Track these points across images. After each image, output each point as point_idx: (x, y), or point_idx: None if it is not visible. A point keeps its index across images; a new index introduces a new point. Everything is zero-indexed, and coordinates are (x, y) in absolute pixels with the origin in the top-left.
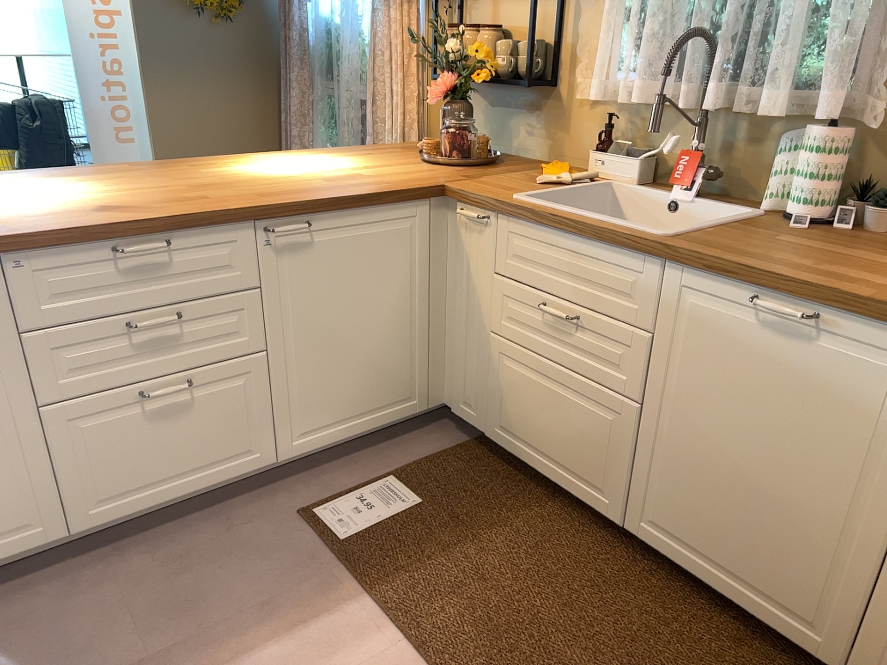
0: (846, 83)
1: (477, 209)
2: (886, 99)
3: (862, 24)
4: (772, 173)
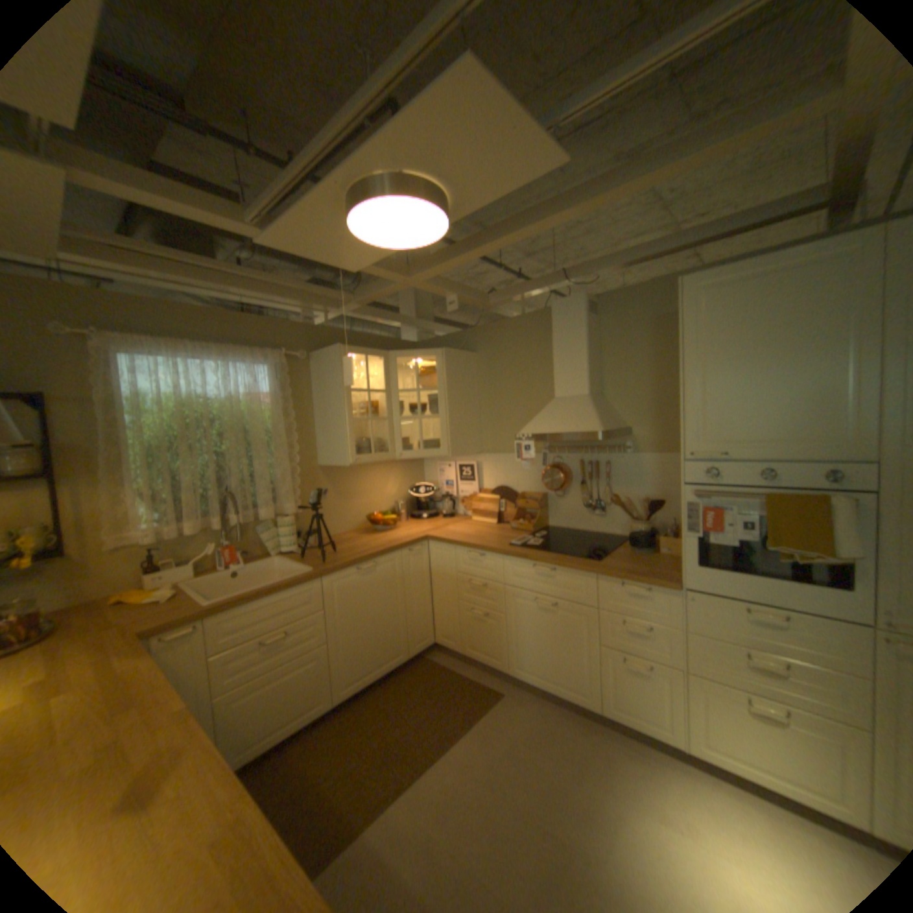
0: (290, 501)
1: (180, 632)
2: (300, 503)
3: (284, 481)
4: (265, 543)
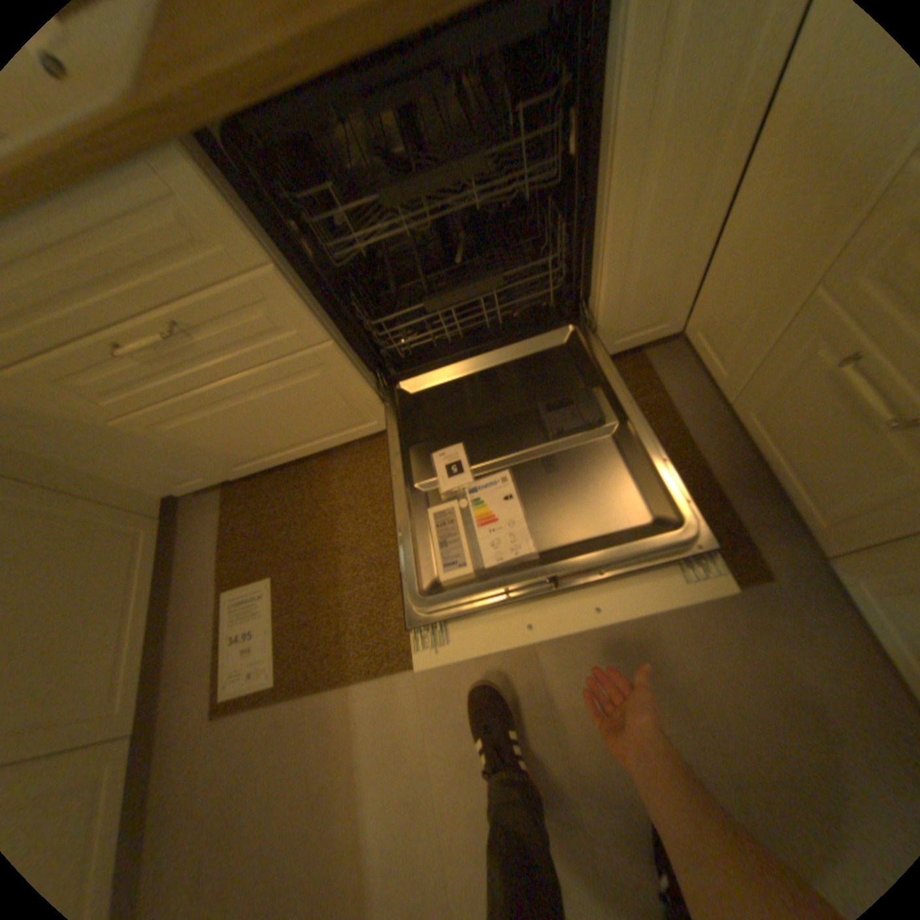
0: None
1: None
2: None
3: None
4: None
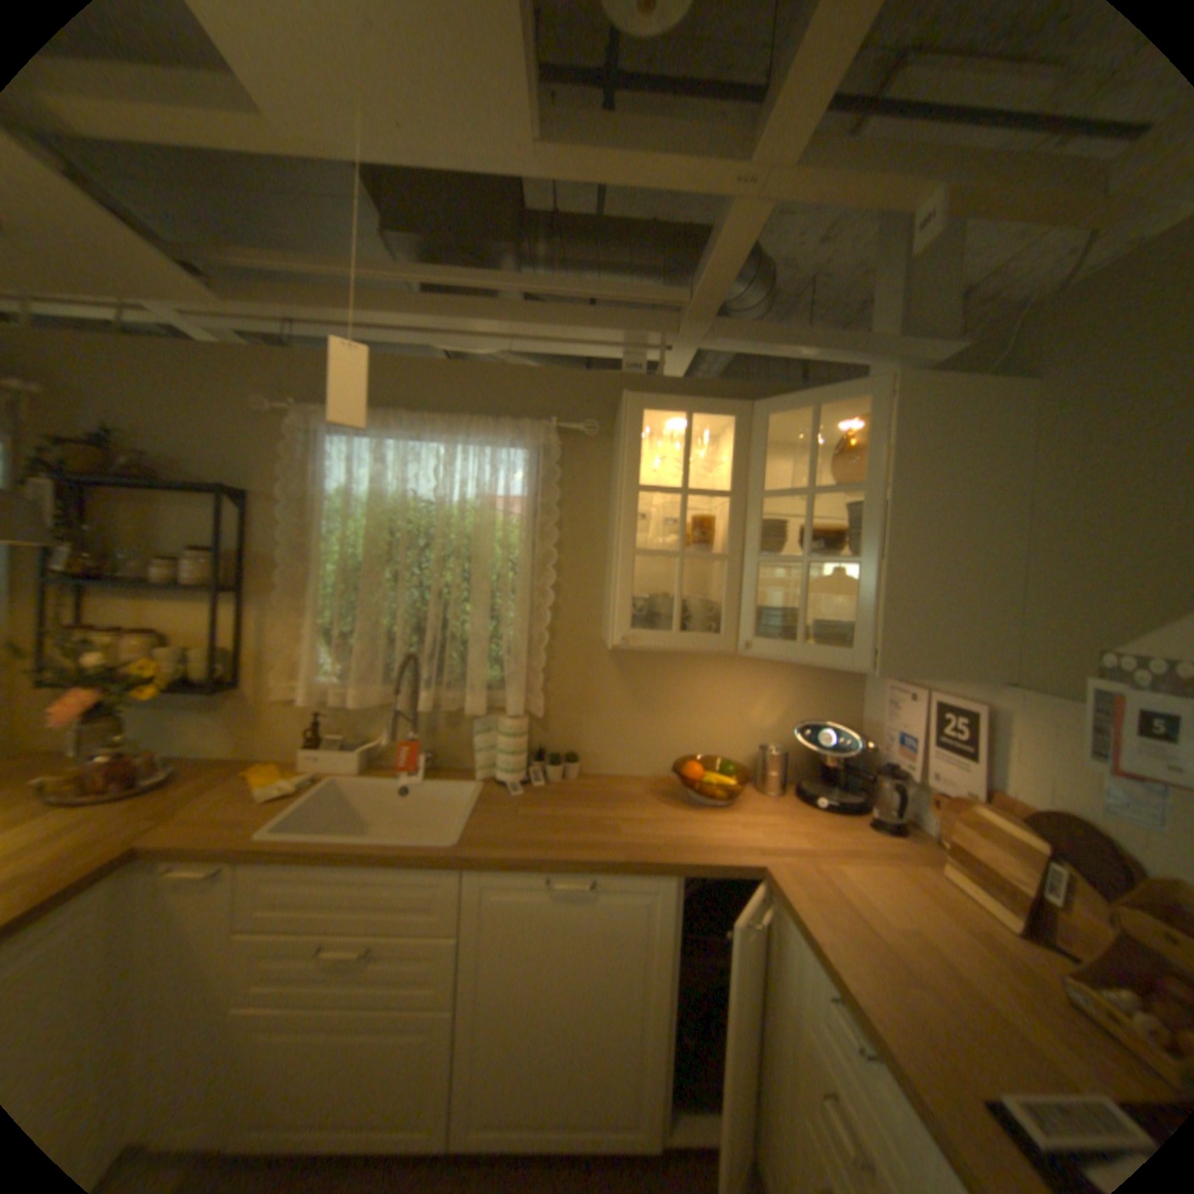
0: (522, 689)
1: (195, 866)
2: (545, 696)
3: (522, 651)
4: (476, 750)
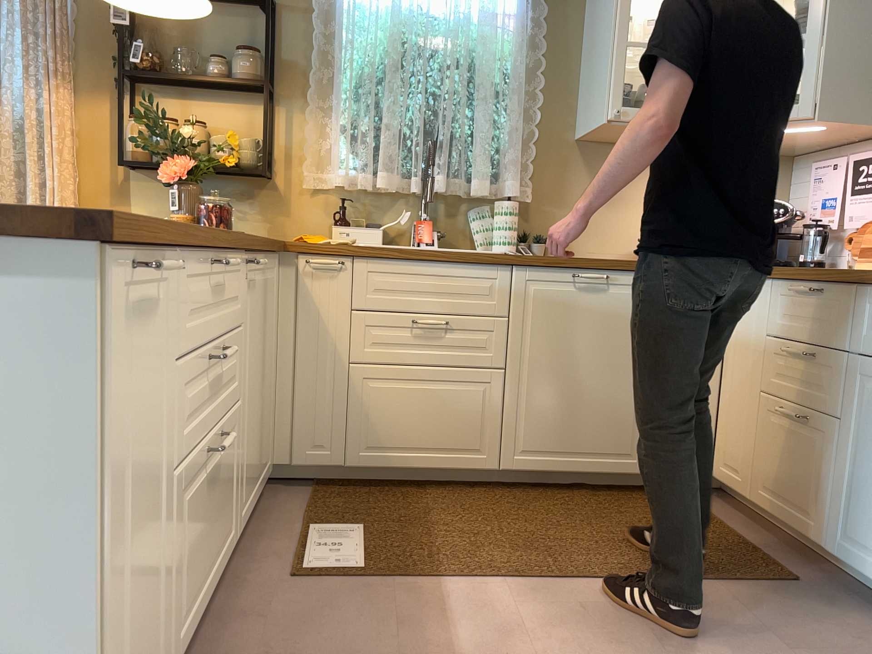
0: (517, 175)
1: (327, 258)
2: (533, 184)
3: (515, 145)
4: (476, 230)
